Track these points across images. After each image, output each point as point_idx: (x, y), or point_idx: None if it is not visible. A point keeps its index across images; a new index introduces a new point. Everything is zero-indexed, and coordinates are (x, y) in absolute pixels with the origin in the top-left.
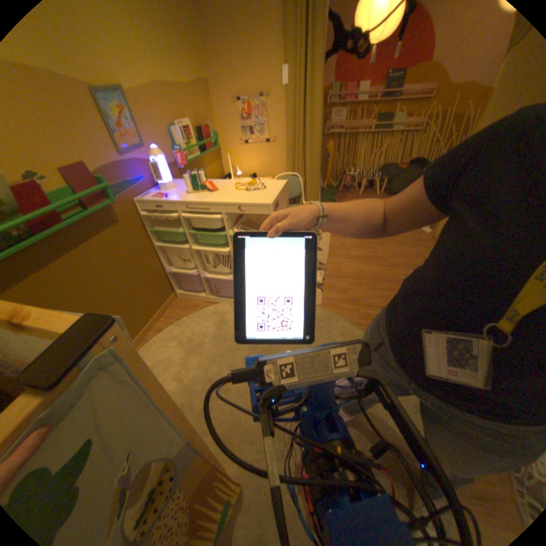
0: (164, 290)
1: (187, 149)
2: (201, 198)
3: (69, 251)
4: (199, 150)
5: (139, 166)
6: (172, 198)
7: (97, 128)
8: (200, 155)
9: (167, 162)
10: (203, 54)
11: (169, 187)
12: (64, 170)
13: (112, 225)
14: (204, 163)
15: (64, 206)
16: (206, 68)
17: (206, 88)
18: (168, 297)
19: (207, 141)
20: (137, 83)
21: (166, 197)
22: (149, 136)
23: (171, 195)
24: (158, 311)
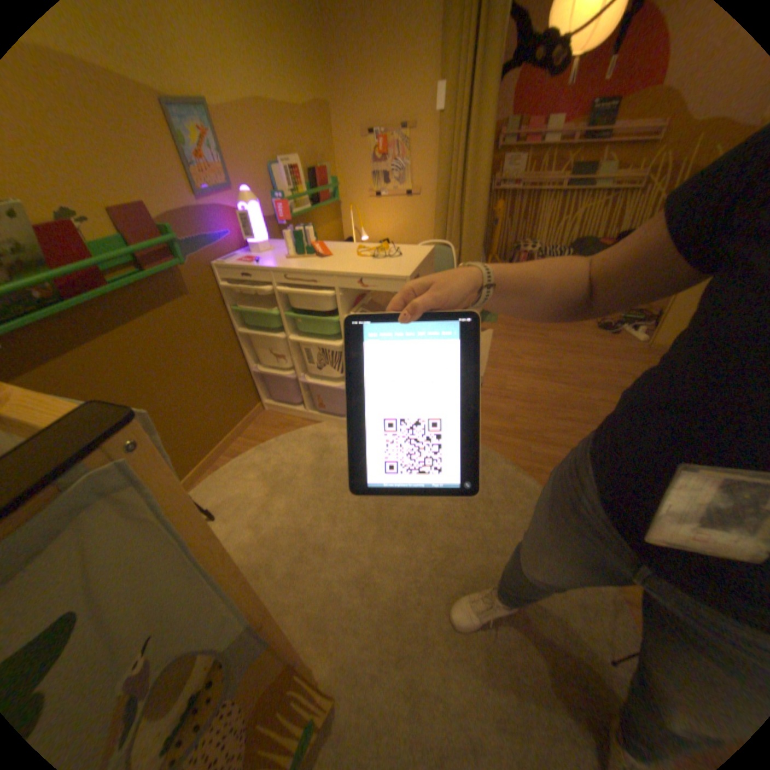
0: (247, 398)
1: (292, 199)
2: (306, 265)
3: (114, 329)
4: (310, 203)
5: (223, 217)
6: (265, 264)
7: (166, 158)
8: (311, 209)
9: (263, 215)
10: (325, 67)
11: (263, 249)
12: (115, 212)
13: (178, 297)
14: (316, 223)
15: (111, 264)
16: (328, 87)
17: (326, 116)
18: (251, 409)
19: (322, 190)
20: (228, 99)
21: (257, 263)
22: (241, 176)
23: (264, 260)
24: (236, 427)
